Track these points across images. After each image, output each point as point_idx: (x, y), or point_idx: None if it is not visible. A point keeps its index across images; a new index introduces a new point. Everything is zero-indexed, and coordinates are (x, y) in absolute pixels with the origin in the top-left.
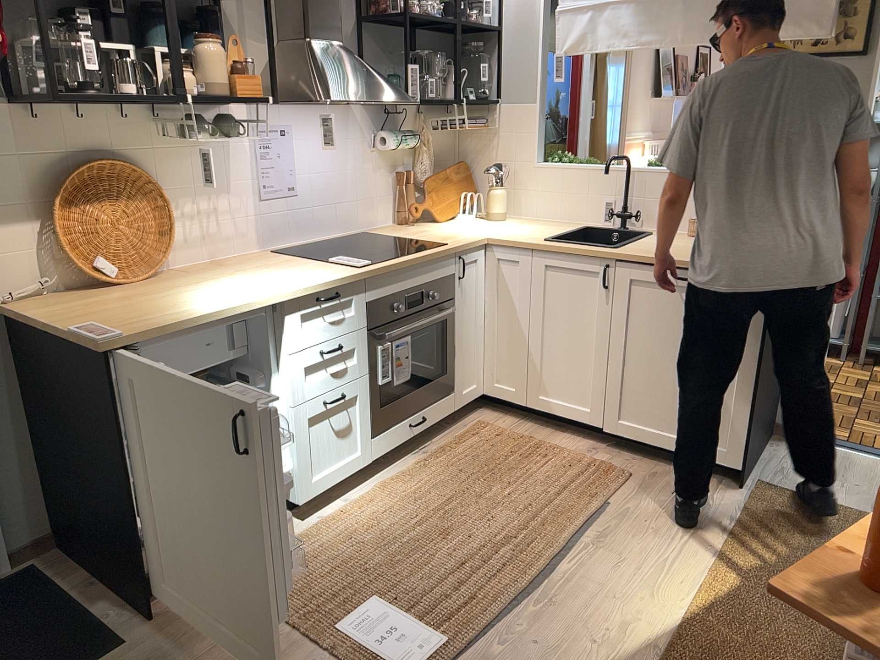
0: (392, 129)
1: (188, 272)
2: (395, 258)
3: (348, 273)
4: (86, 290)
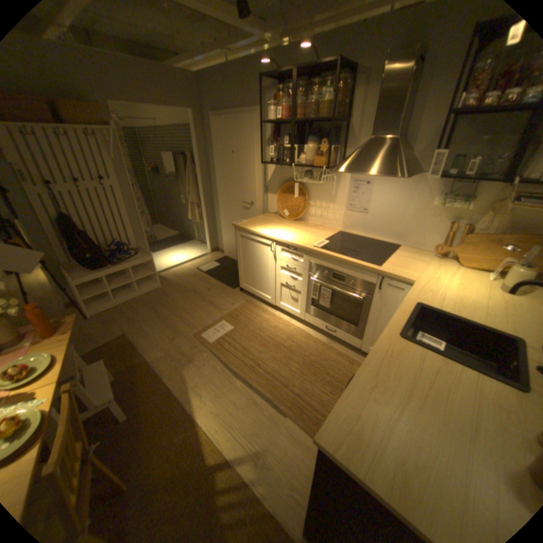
0: (465, 192)
1: (304, 224)
2: (334, 253)
3: (303, 245)
4: (281, 217)
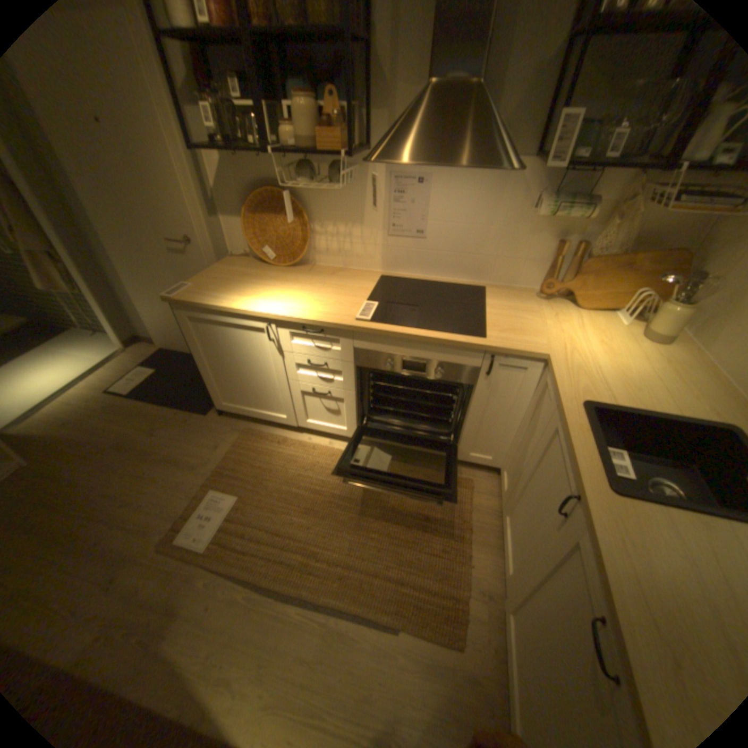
0: (579, 189)
1: (312, 270)
2: (399, 326)
3: (336, 320)
4: (260, 261)
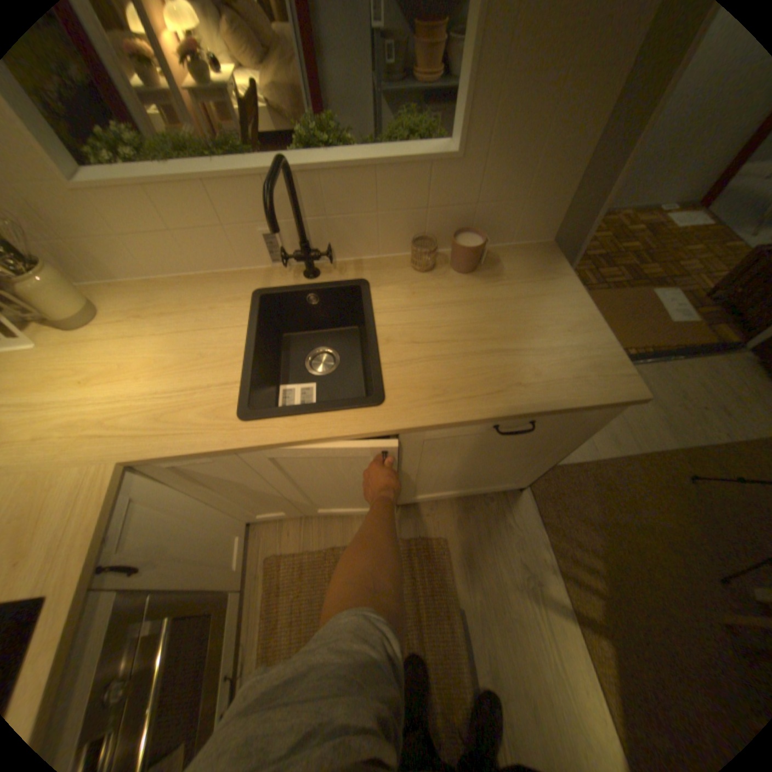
0: None
1: None
2: None
3: None
4: None
